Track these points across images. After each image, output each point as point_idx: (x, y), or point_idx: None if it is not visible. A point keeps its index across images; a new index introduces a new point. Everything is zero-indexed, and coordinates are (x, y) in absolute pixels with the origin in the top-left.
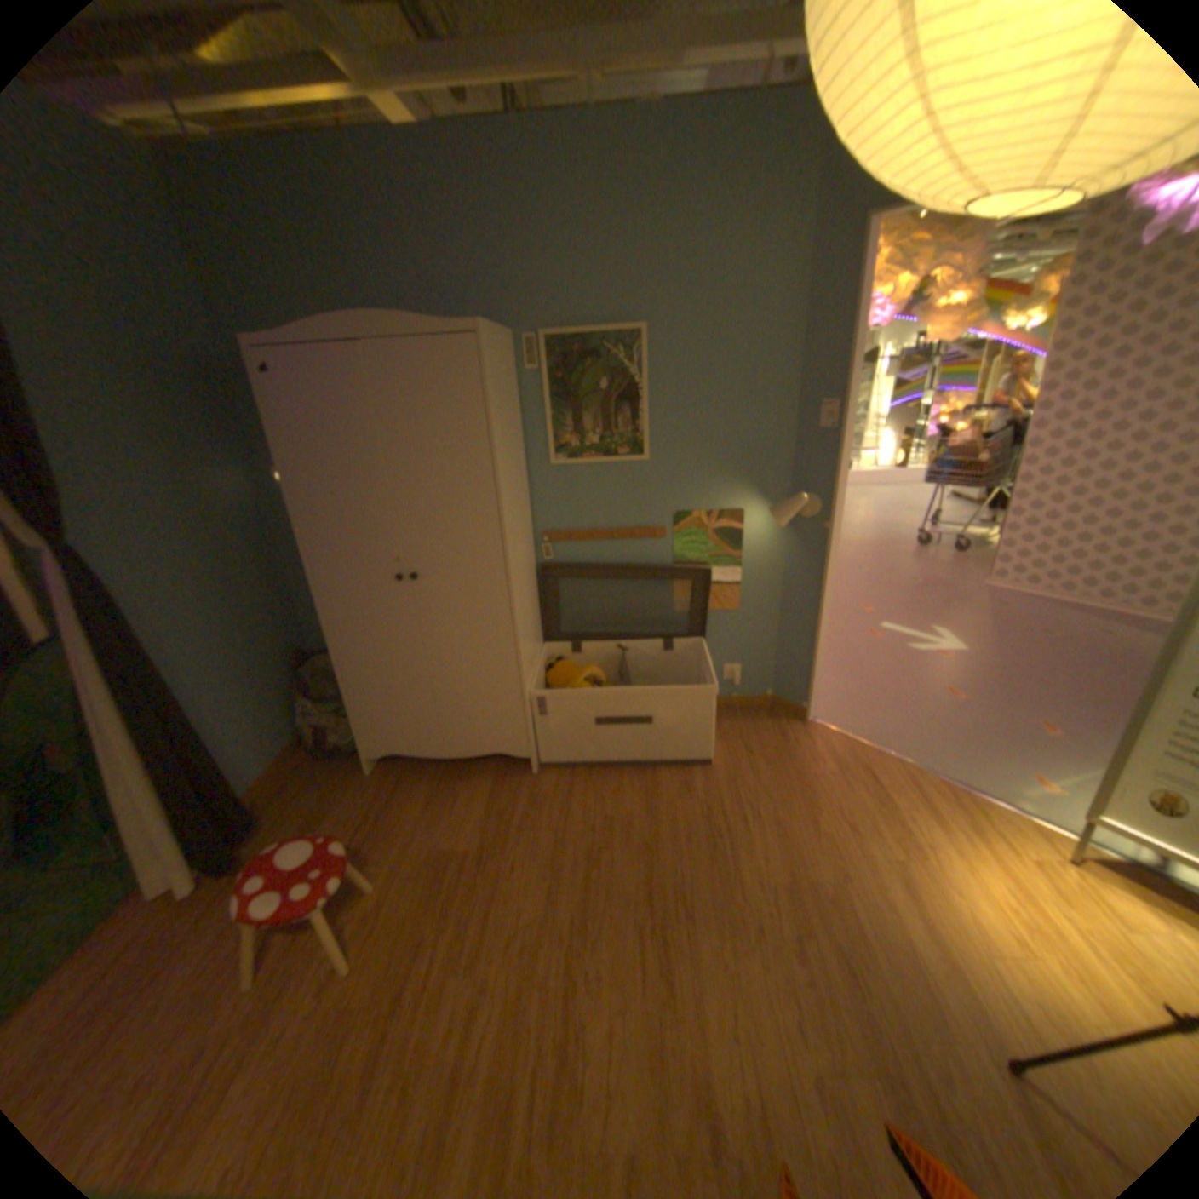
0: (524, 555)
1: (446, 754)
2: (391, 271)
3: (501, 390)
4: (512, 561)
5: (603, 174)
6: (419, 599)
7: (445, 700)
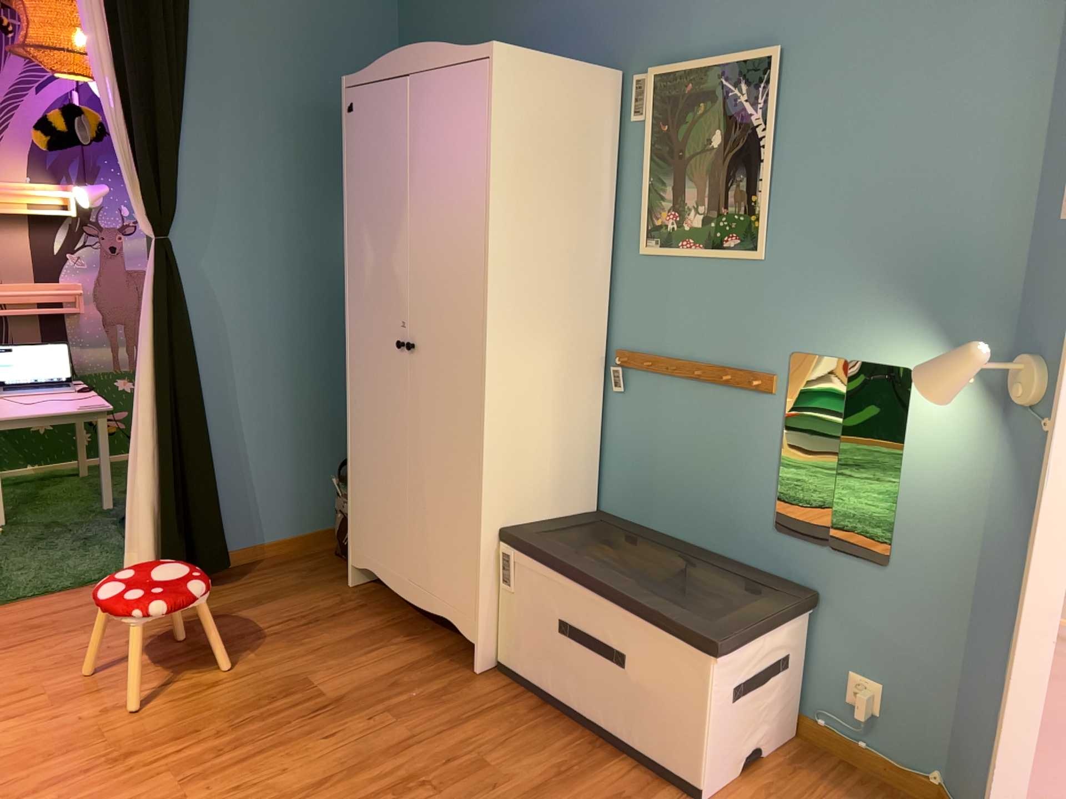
0: (546, 360)
1: (405, 593)
2: (528, 16)
3: (537, 133)
4: (492, 348)
5: None
6: (418, 379)
7: (417, 519)
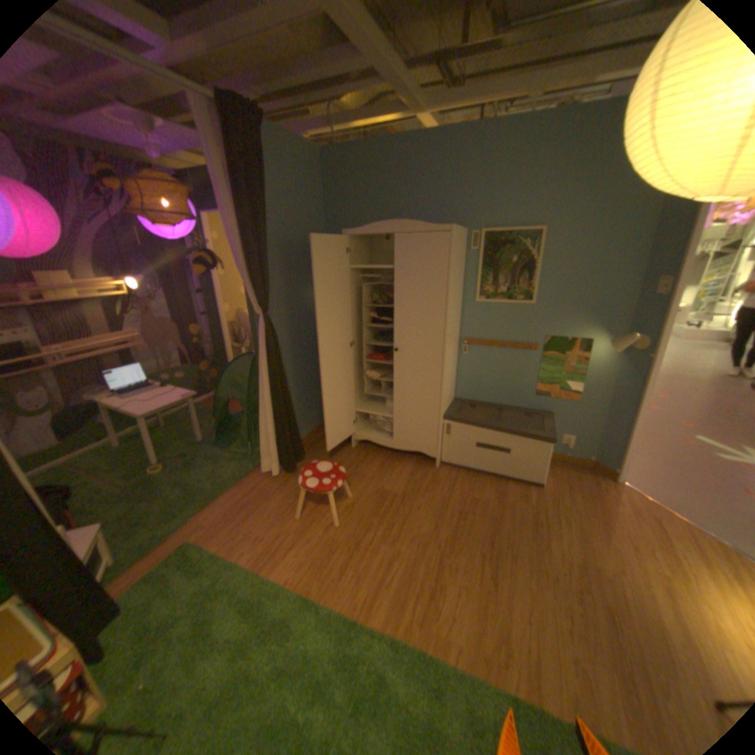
0: (452, 348)
1: (392, 446)
2: (410, 198)
3: (456, 260)
4: (446, 349)
5: (533, 145)
6: (395, 362)
7: (397, 417)
